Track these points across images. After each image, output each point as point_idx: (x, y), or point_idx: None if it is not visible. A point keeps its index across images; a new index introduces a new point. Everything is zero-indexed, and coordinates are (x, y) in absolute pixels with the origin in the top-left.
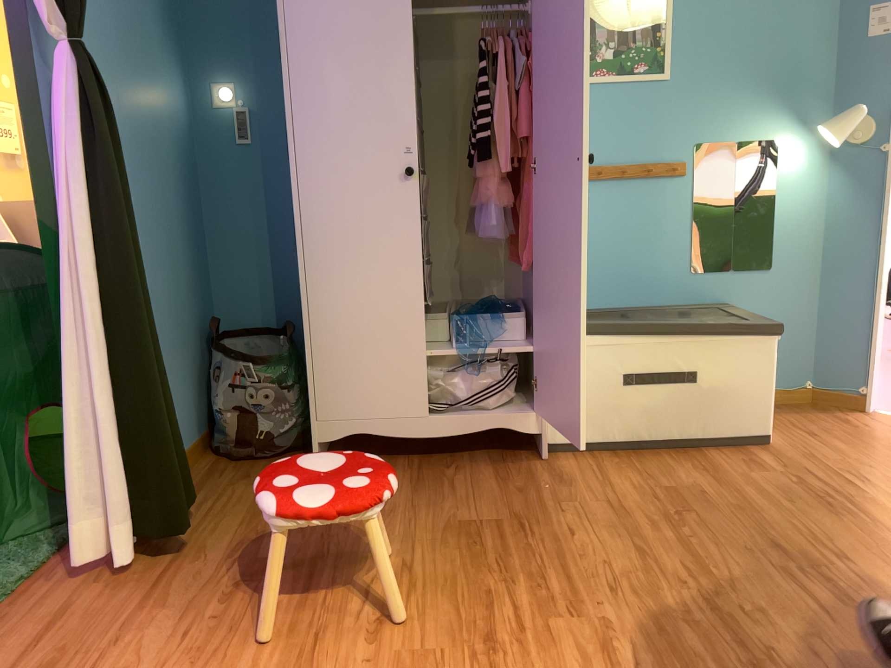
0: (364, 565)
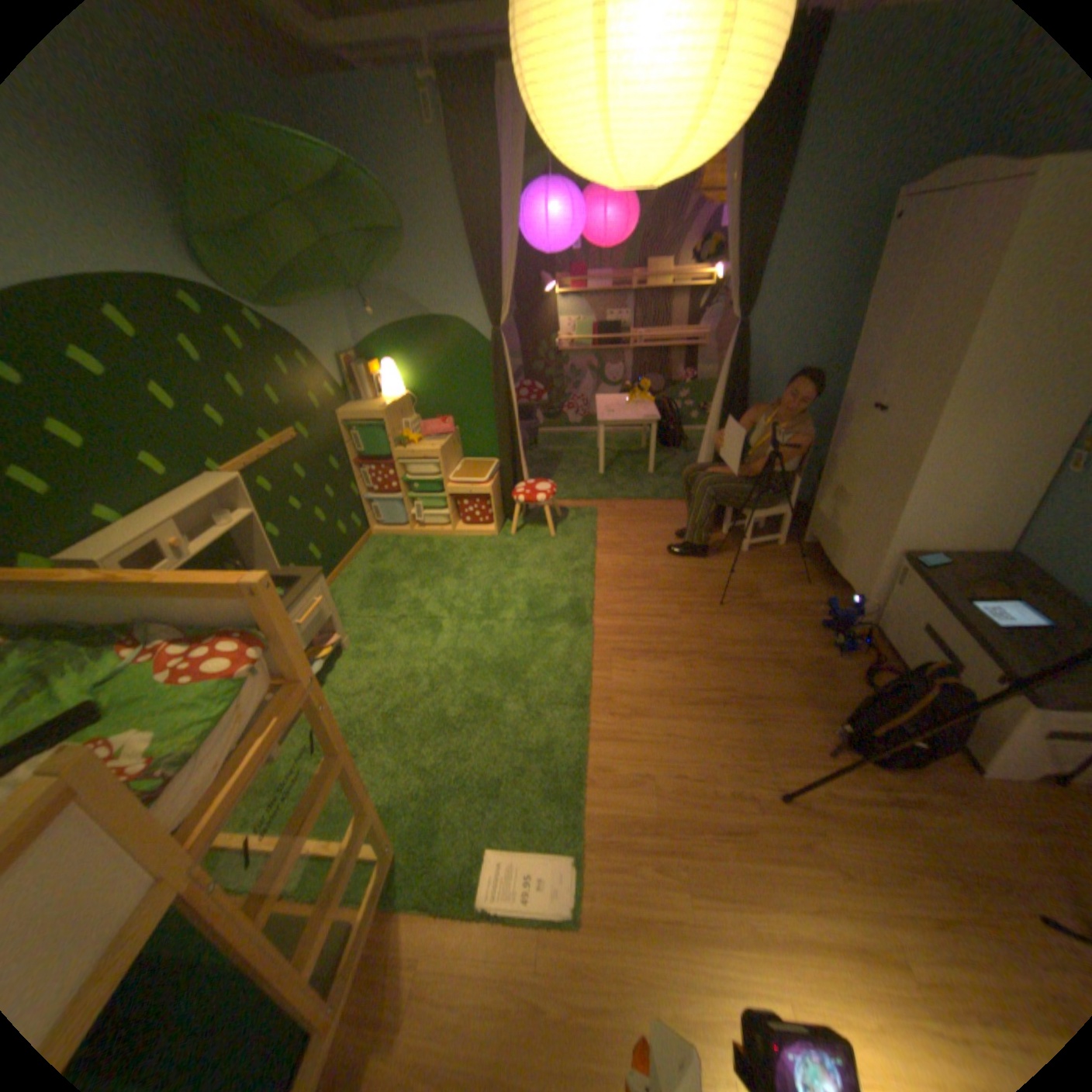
0: (709, 565)
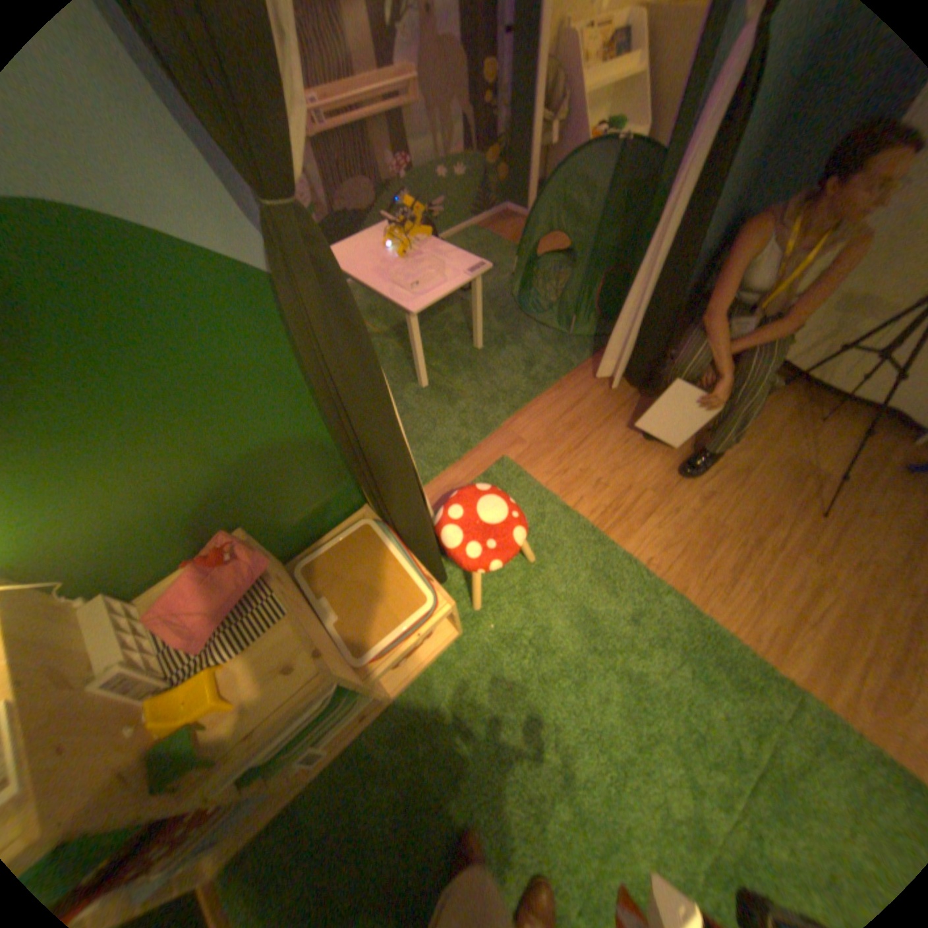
0: (730, 460)
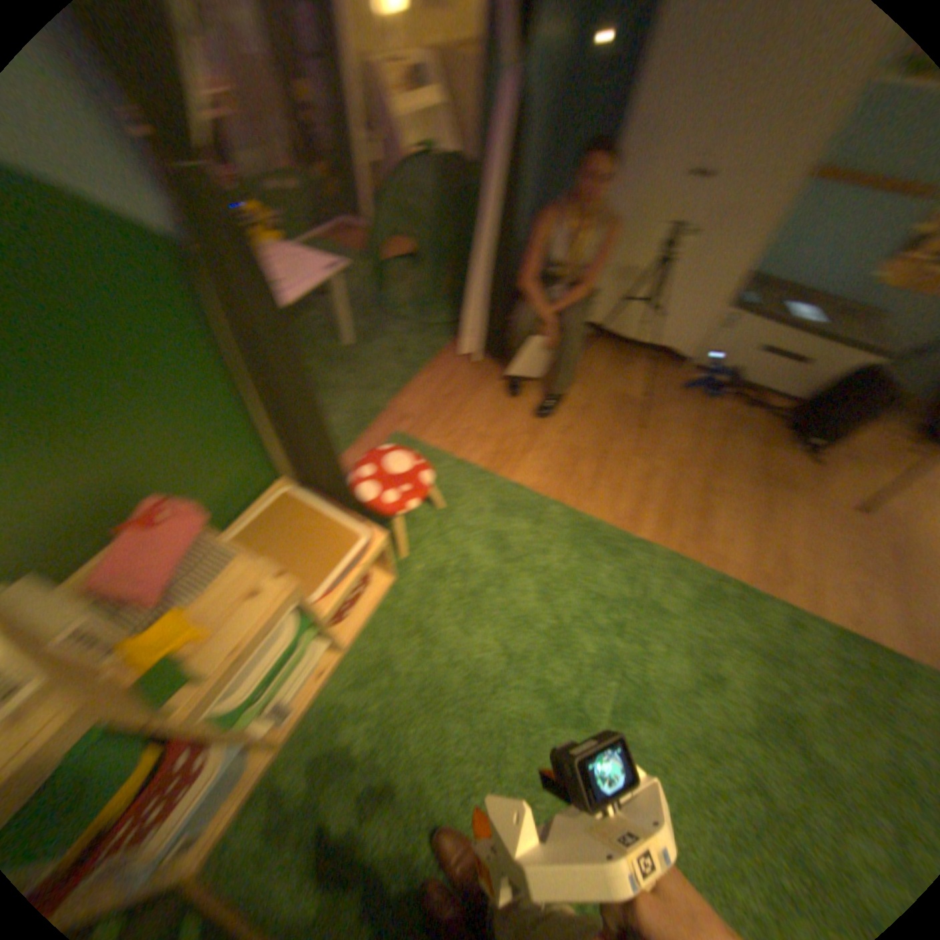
0: (576, 401)
